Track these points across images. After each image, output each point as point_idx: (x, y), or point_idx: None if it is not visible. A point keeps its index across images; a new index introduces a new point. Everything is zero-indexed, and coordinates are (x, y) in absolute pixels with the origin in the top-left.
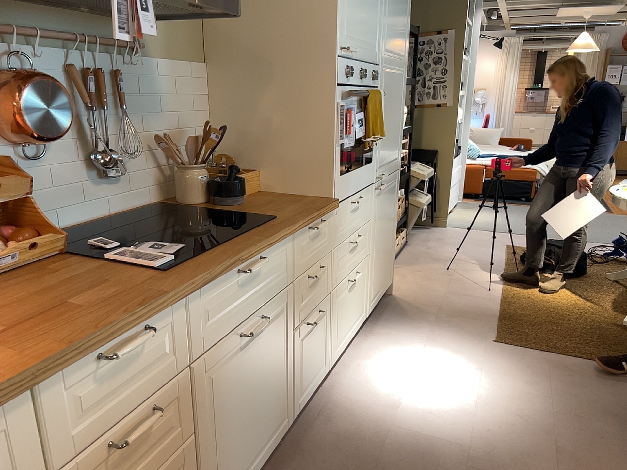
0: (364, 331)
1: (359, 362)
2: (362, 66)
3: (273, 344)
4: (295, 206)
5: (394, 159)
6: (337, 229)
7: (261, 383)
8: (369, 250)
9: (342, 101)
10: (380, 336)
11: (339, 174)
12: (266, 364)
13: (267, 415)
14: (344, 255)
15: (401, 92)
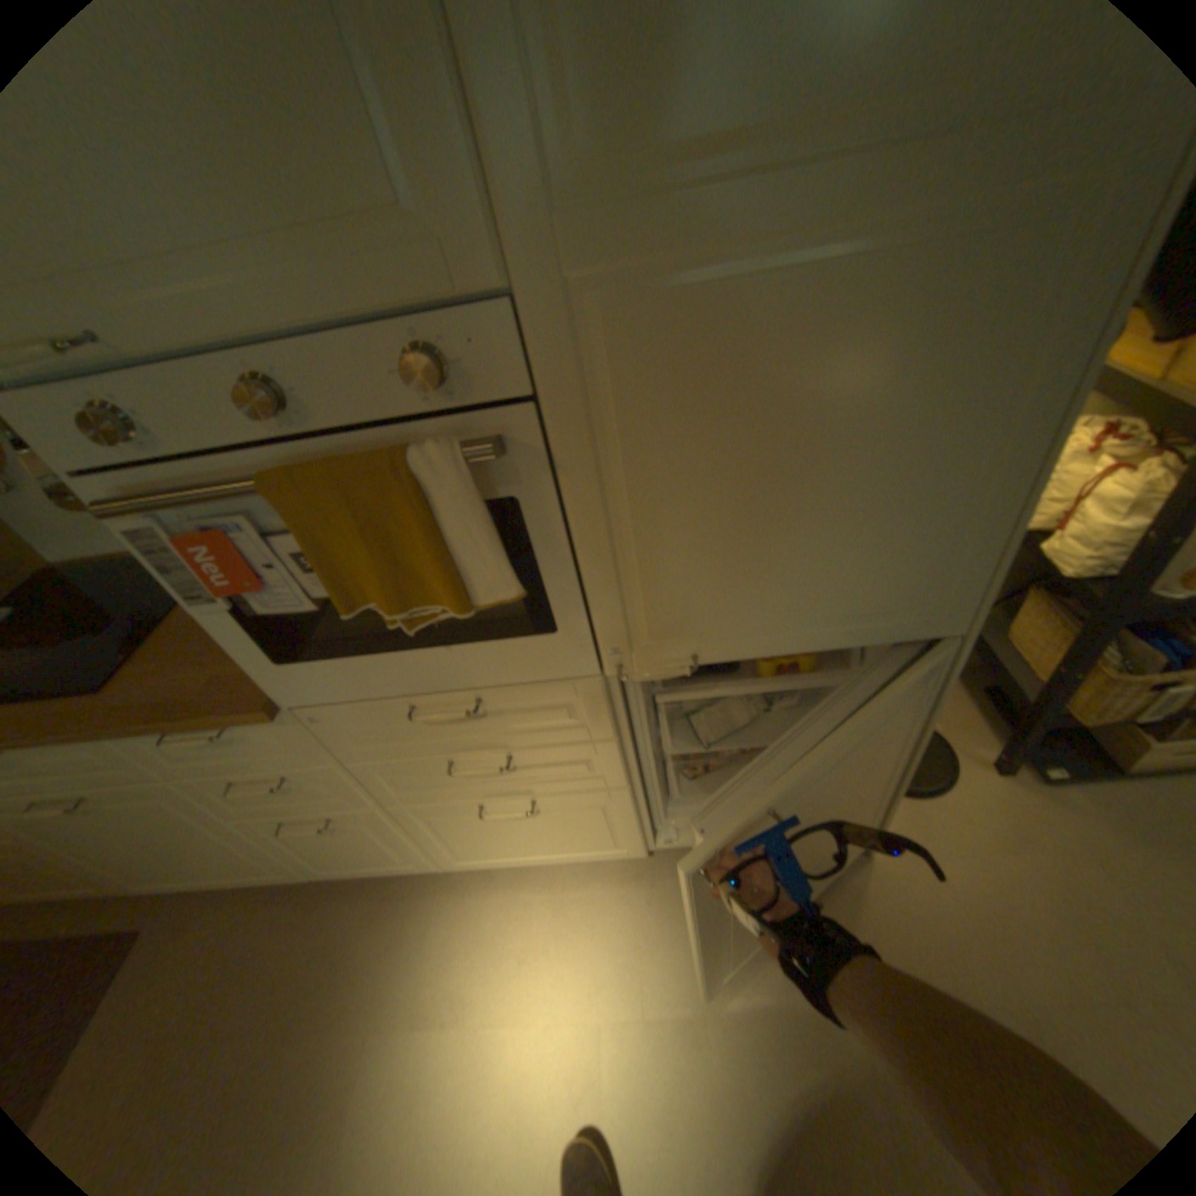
0: (655, 864)
1: (539, 902)
2: (243, 361)
3: (158, 823)
4: (188, 678)
5: (865, 615)
6: (342, 742)
7: (155, 843)
8: (613, 782)
9: (134, 515)
10: (649, 906)
11: (270, 663)
12: (154, 833)
13: (207, 864)
14: (420, 775)
15: (989, 332)
